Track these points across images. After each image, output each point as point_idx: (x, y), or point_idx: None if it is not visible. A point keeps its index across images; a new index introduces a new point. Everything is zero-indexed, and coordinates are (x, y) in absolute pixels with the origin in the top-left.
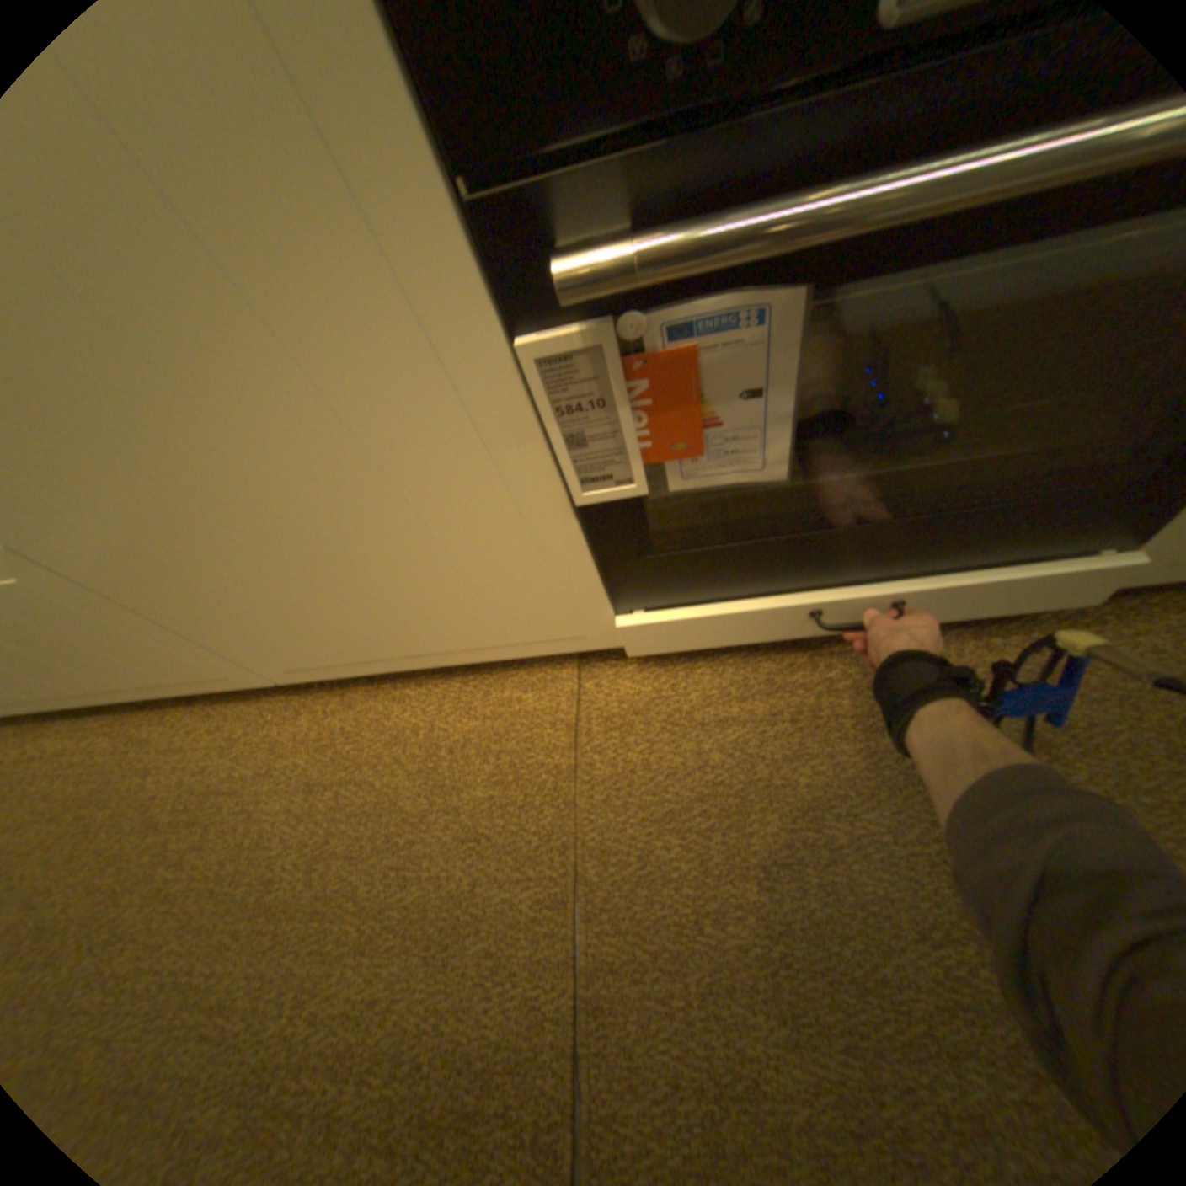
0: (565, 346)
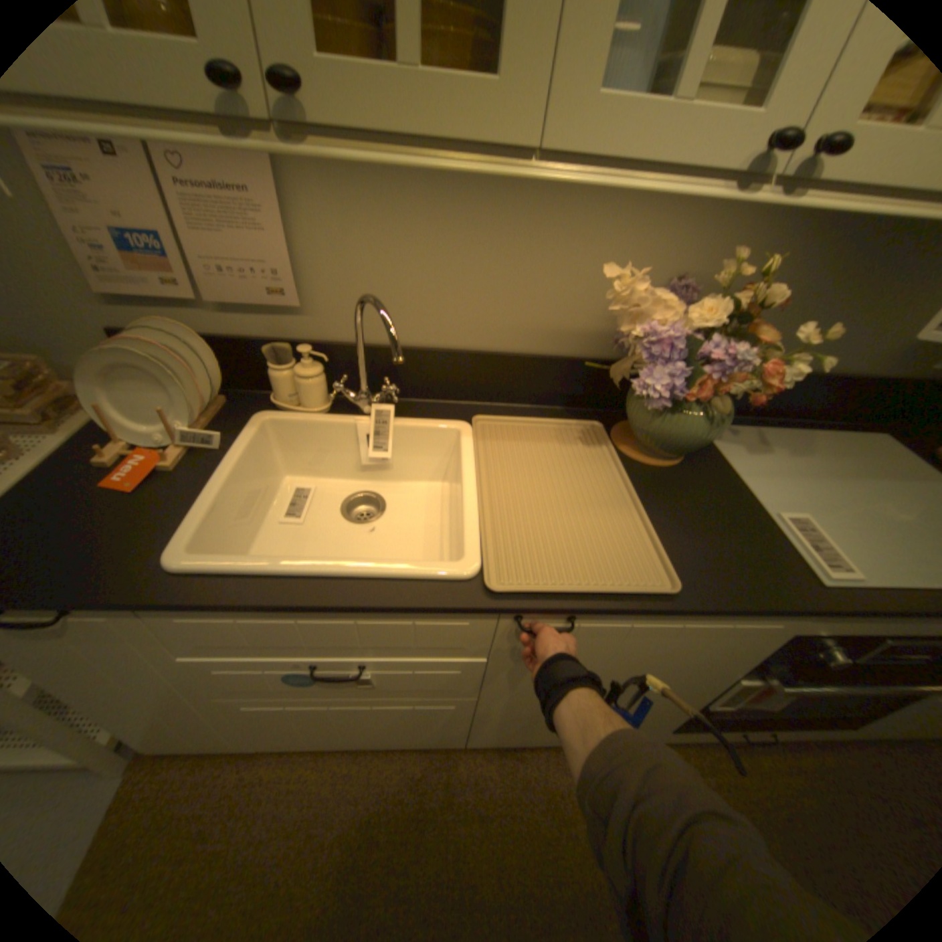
0: (754, 687)
